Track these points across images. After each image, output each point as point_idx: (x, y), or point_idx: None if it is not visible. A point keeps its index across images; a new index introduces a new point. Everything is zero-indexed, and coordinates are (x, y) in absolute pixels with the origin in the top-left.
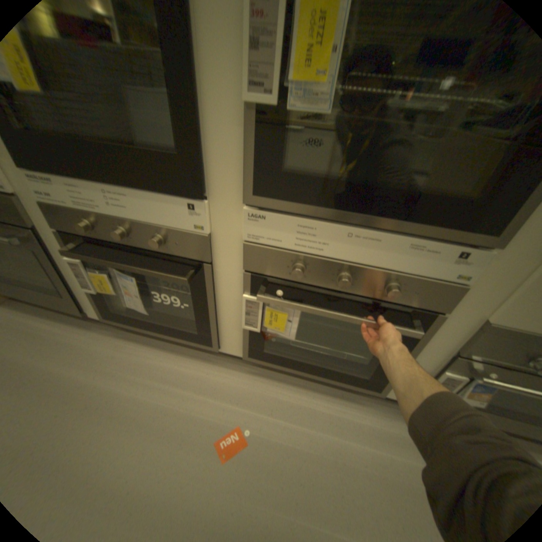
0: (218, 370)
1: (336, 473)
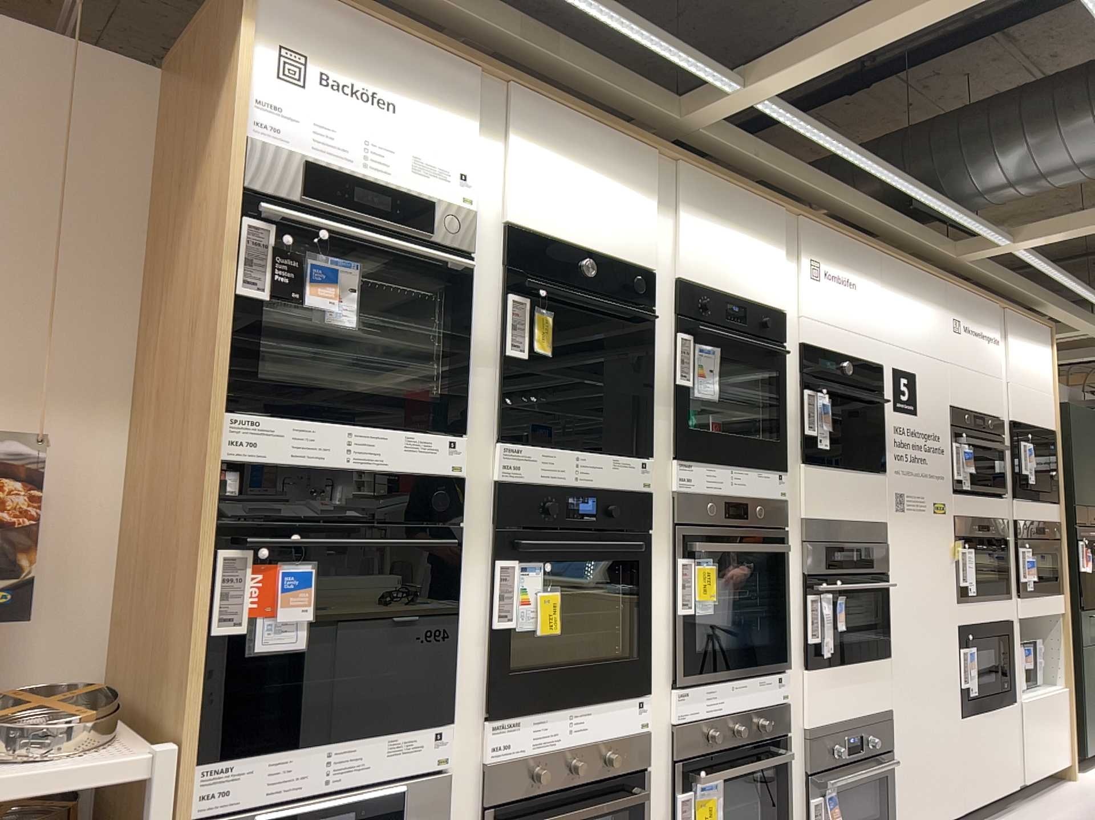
0: None
1: None
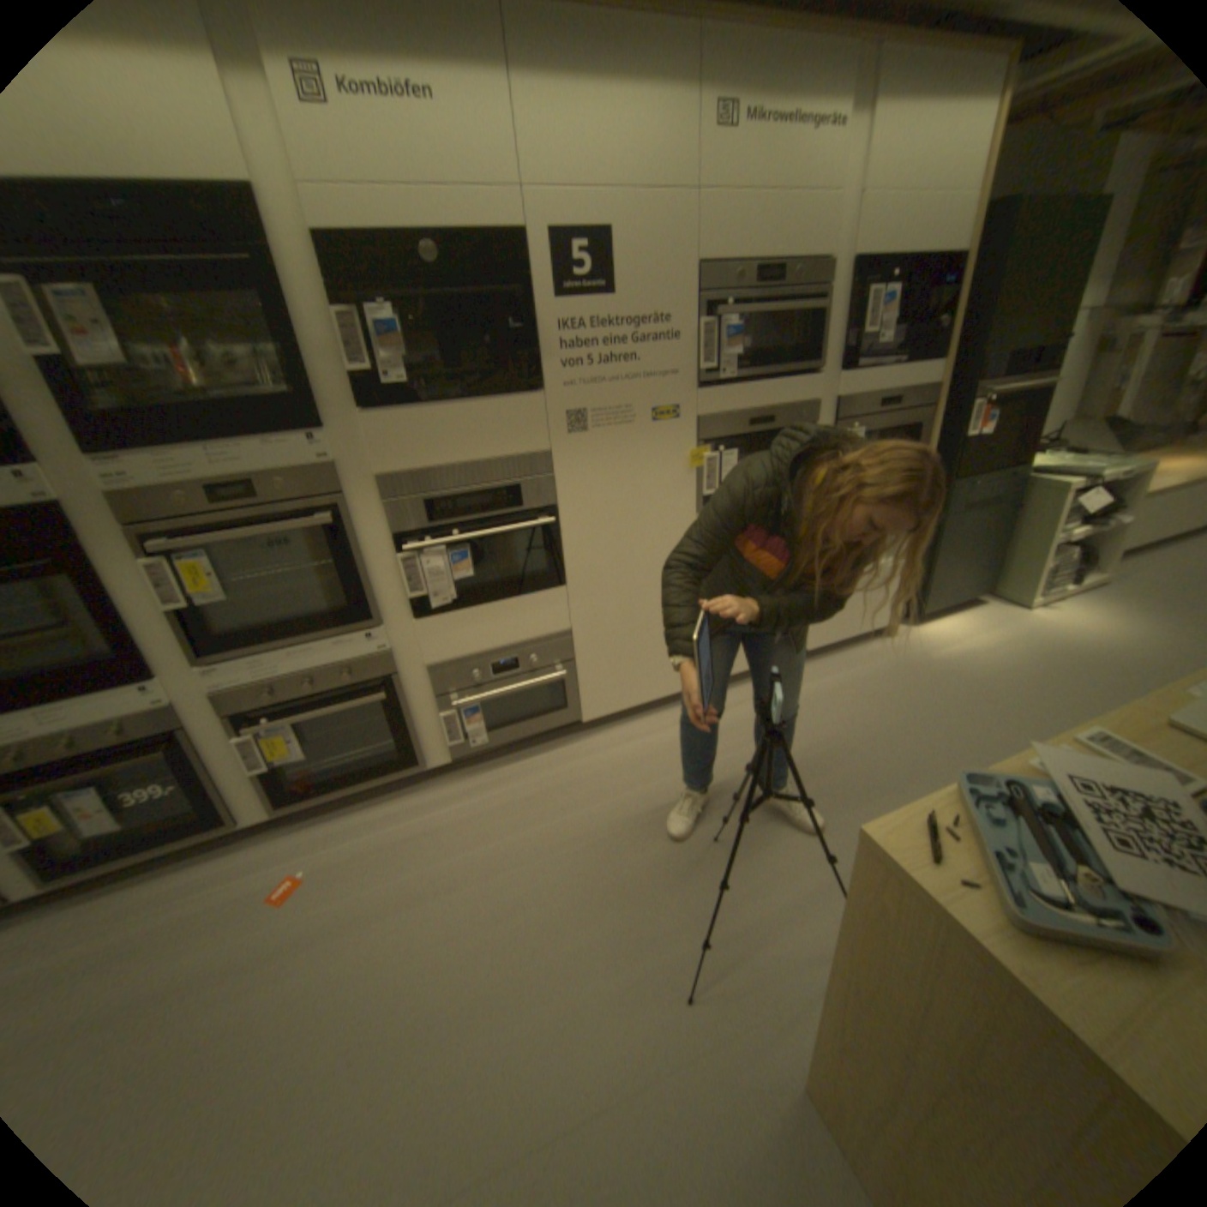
0: (243, 855)
1: (395, 851)
